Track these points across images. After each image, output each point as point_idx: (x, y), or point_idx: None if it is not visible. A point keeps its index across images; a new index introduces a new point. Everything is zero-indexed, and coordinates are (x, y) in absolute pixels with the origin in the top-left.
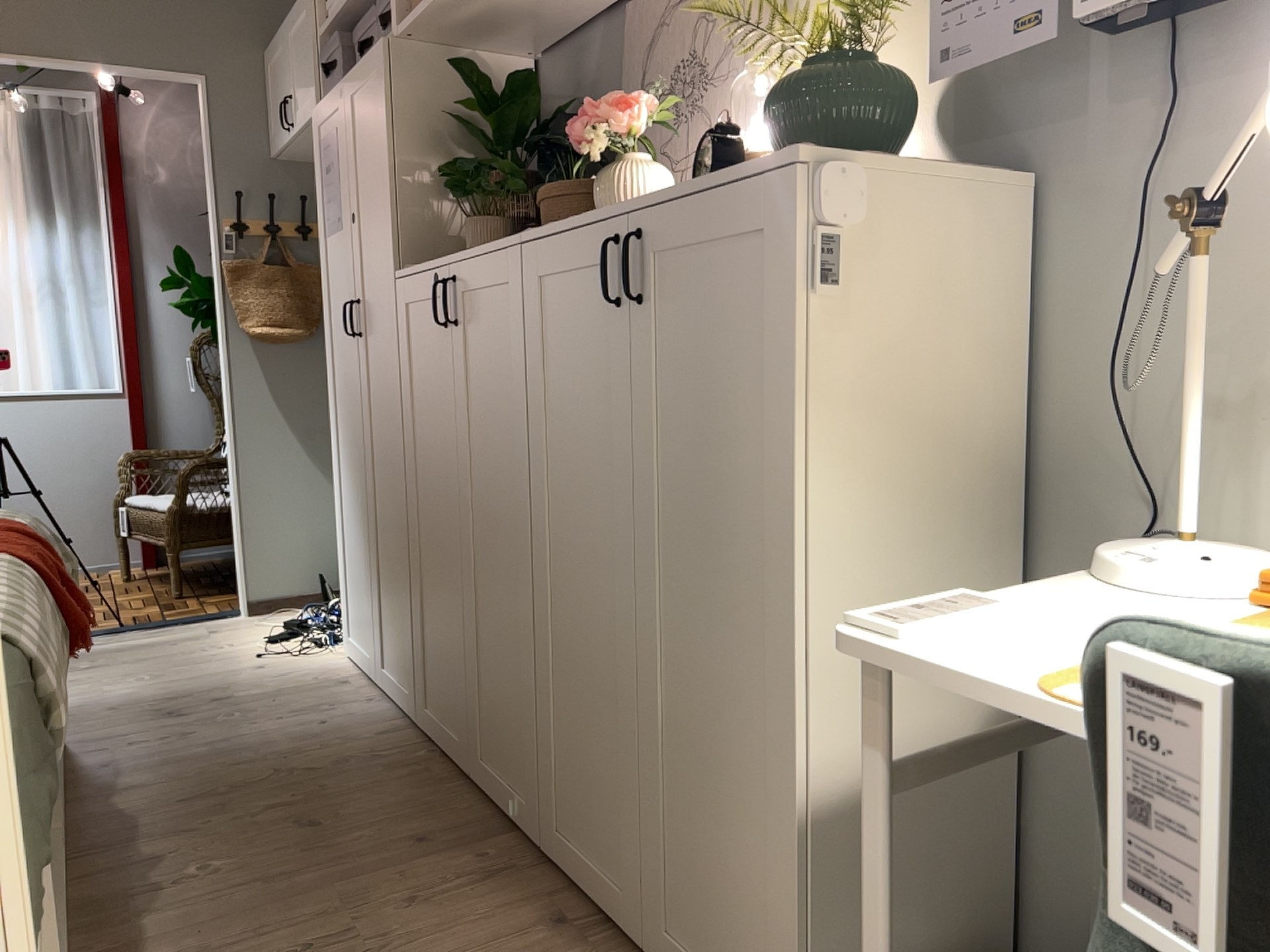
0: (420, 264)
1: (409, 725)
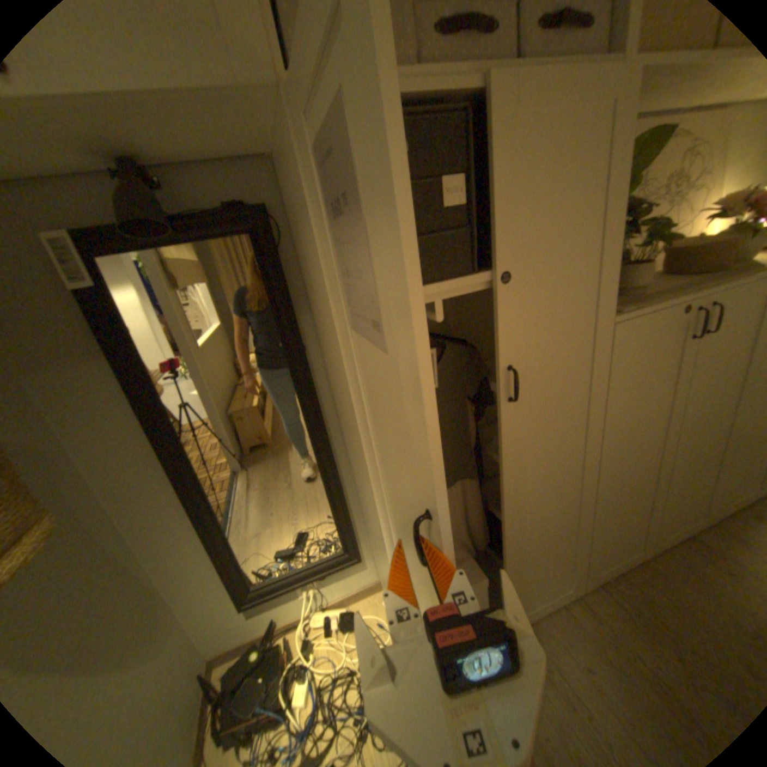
0: (652, 304)
1: (577, 601)
